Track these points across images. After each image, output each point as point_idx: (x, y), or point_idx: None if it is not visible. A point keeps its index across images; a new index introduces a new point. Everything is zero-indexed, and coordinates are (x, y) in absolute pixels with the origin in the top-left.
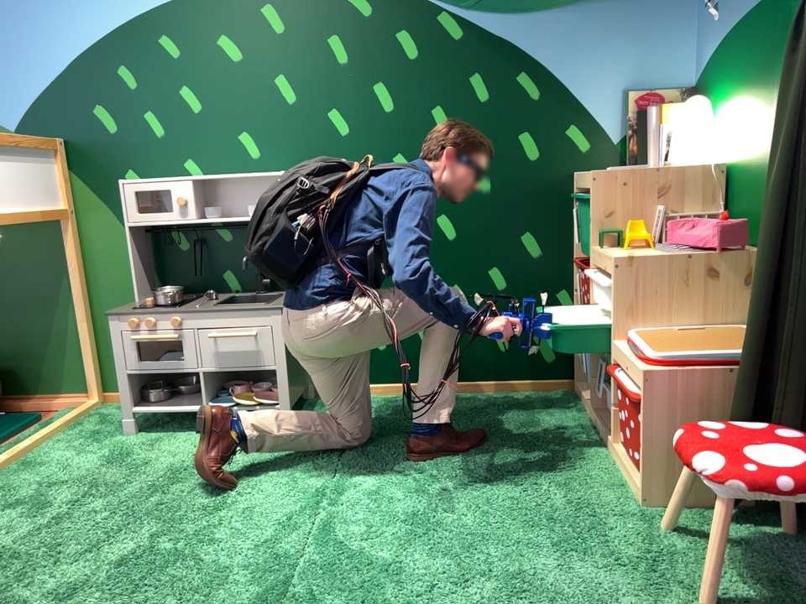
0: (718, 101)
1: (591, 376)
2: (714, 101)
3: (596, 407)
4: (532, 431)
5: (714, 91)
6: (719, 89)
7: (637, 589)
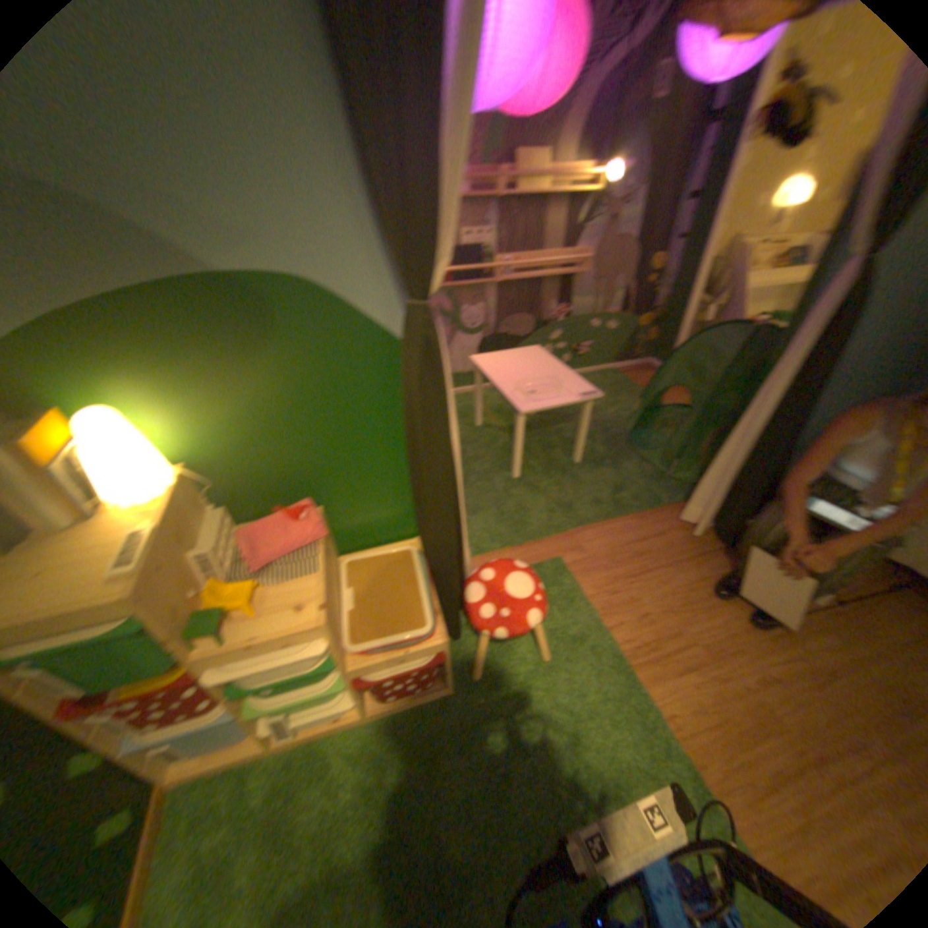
0: (101, 397)
1: (236, 736)
2: (82, 398)
3: (270, 739)
4: (301, 825)
5: (74, 385)
6: (91, 382)
7: (547, 695)
